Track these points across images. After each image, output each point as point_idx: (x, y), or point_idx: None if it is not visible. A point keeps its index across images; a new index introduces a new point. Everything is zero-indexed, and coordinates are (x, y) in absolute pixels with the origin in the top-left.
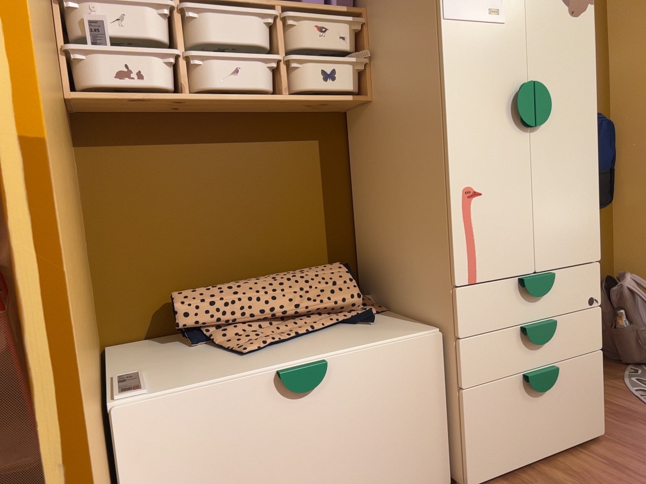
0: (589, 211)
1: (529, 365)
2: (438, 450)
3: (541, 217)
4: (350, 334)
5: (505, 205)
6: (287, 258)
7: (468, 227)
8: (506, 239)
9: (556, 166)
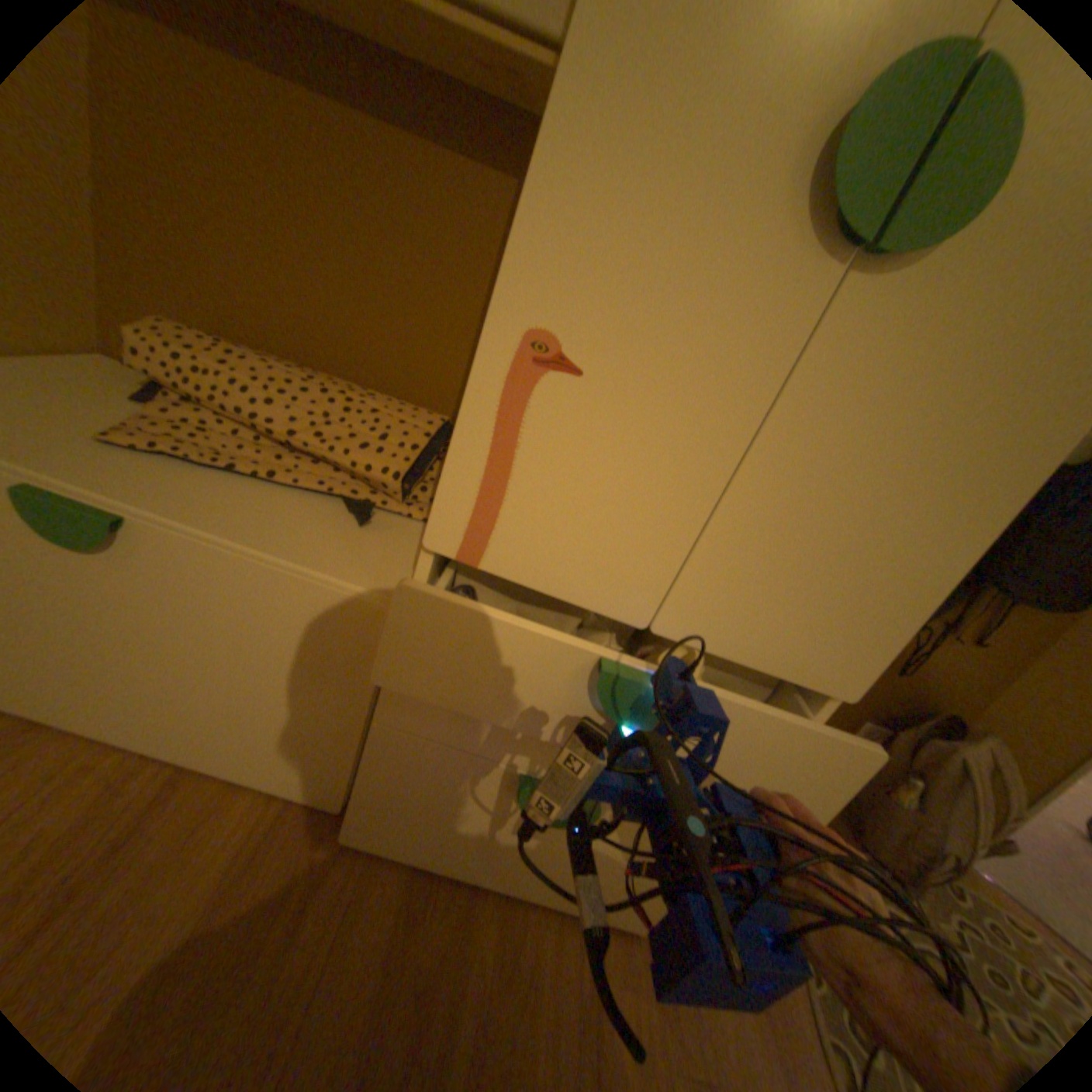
0: (903, 587)
1: (541, 767)
2: (329, 762)
3: (737, 523)
4: (292, 515)
5: (638, 436)
6: (387, 372)
7: (502, 433)
8: (602, 518)
9: (875, 419)
